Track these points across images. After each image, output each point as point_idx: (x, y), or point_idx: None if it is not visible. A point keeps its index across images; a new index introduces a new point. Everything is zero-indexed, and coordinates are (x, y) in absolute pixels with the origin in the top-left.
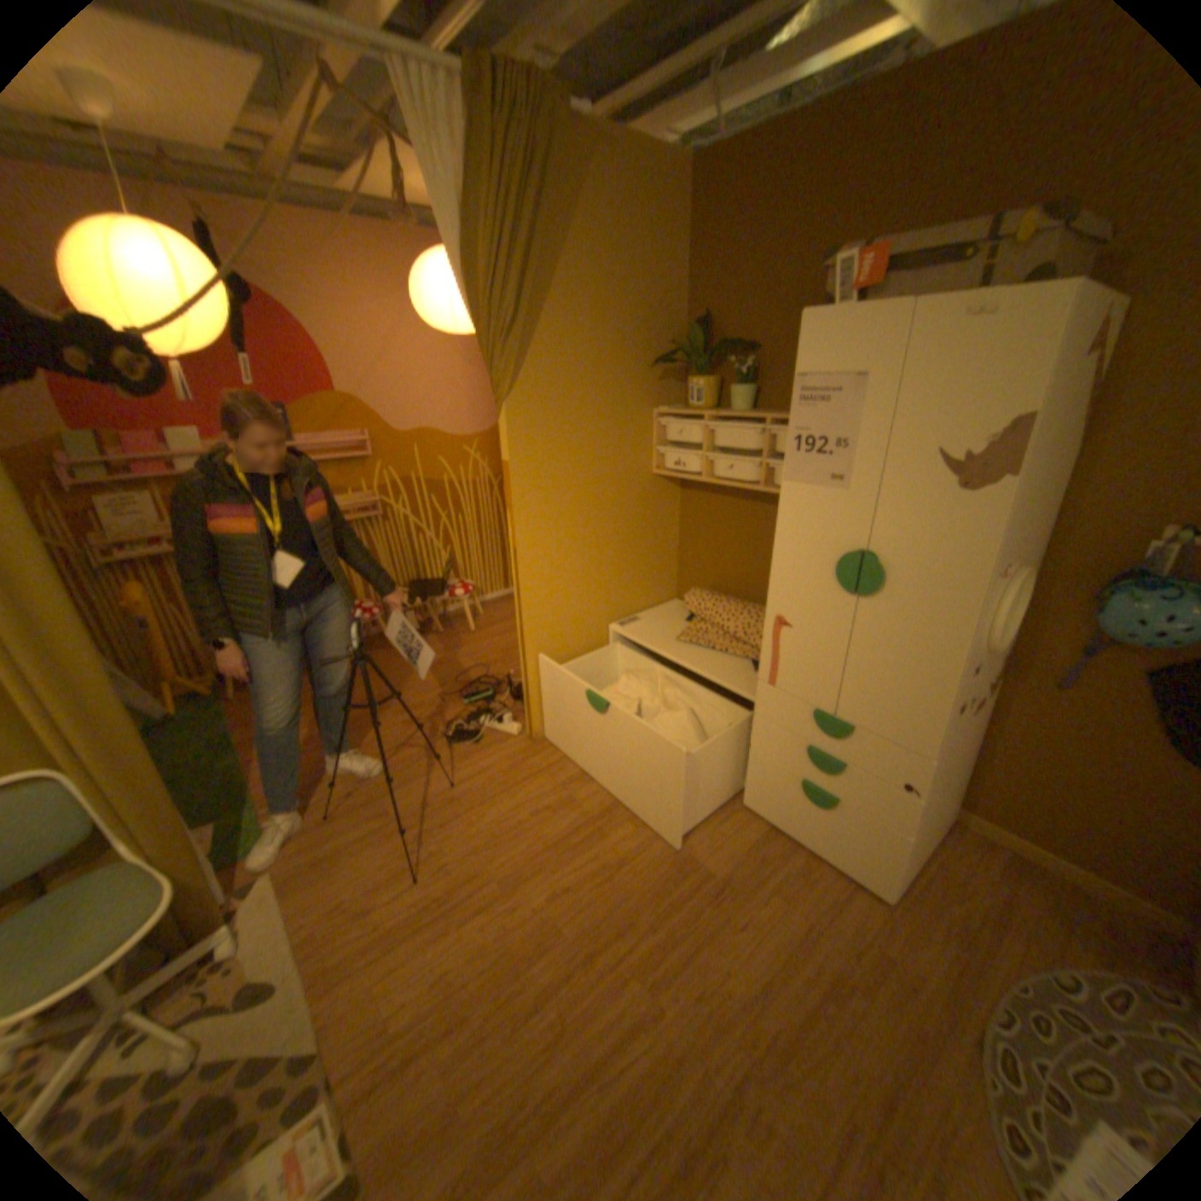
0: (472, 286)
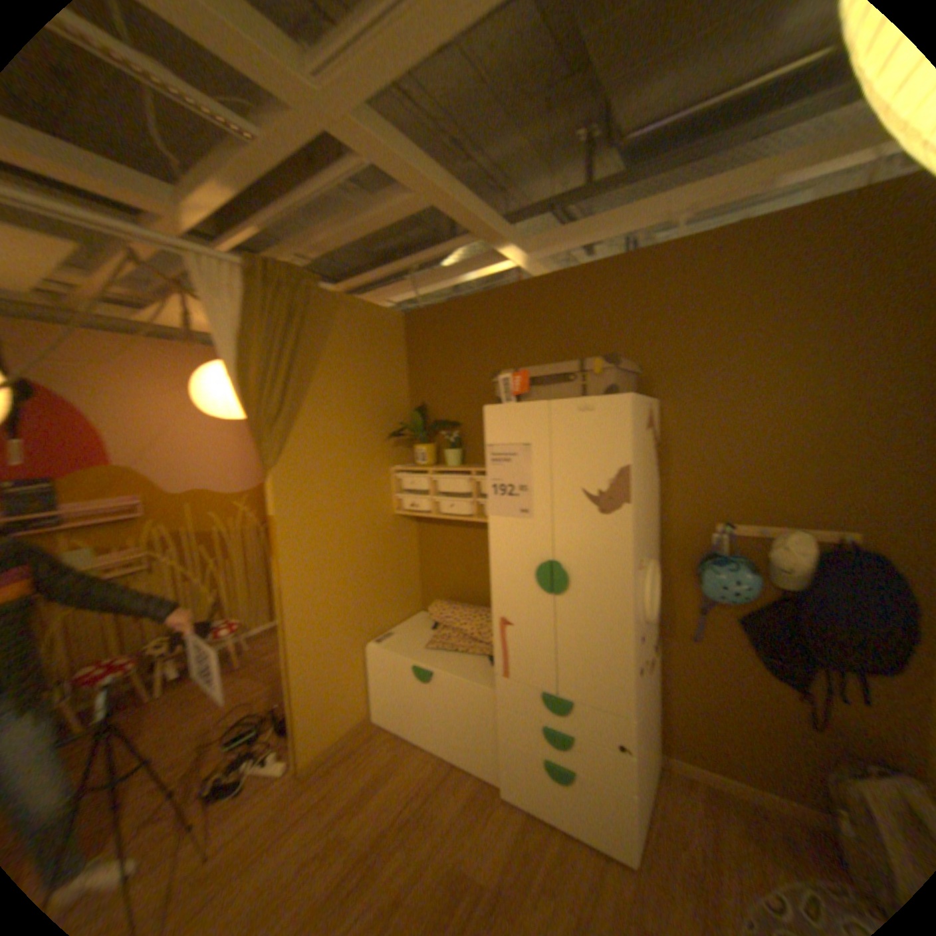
0: (244, 389)
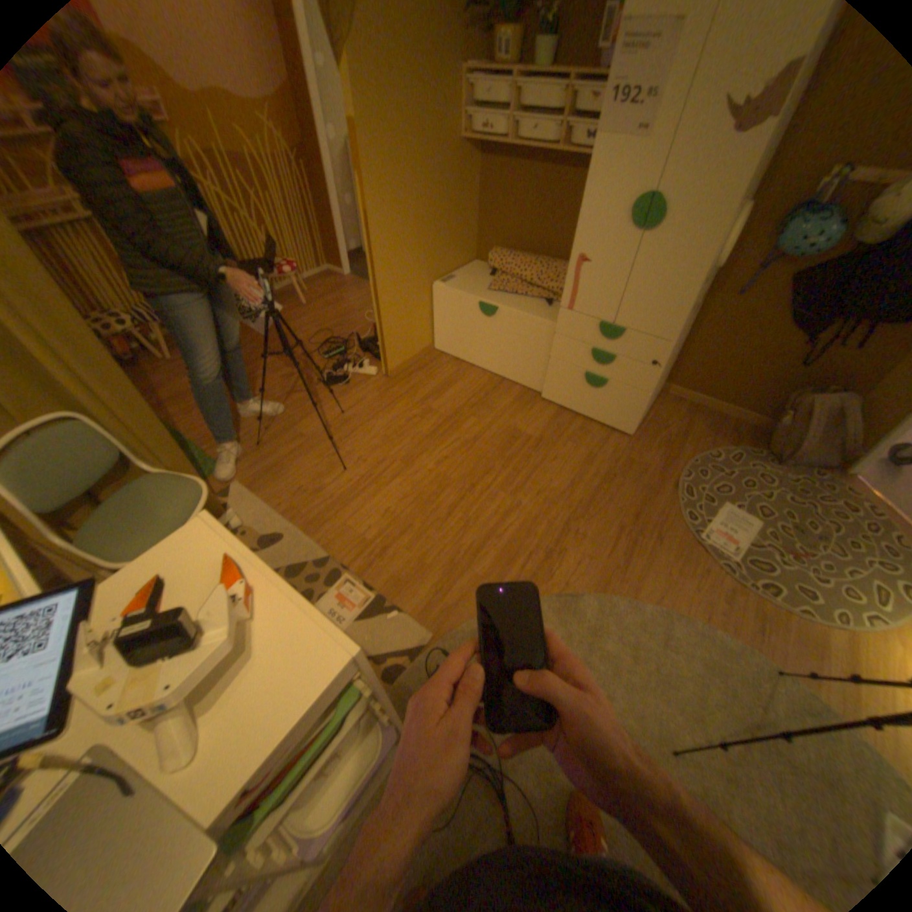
0: None
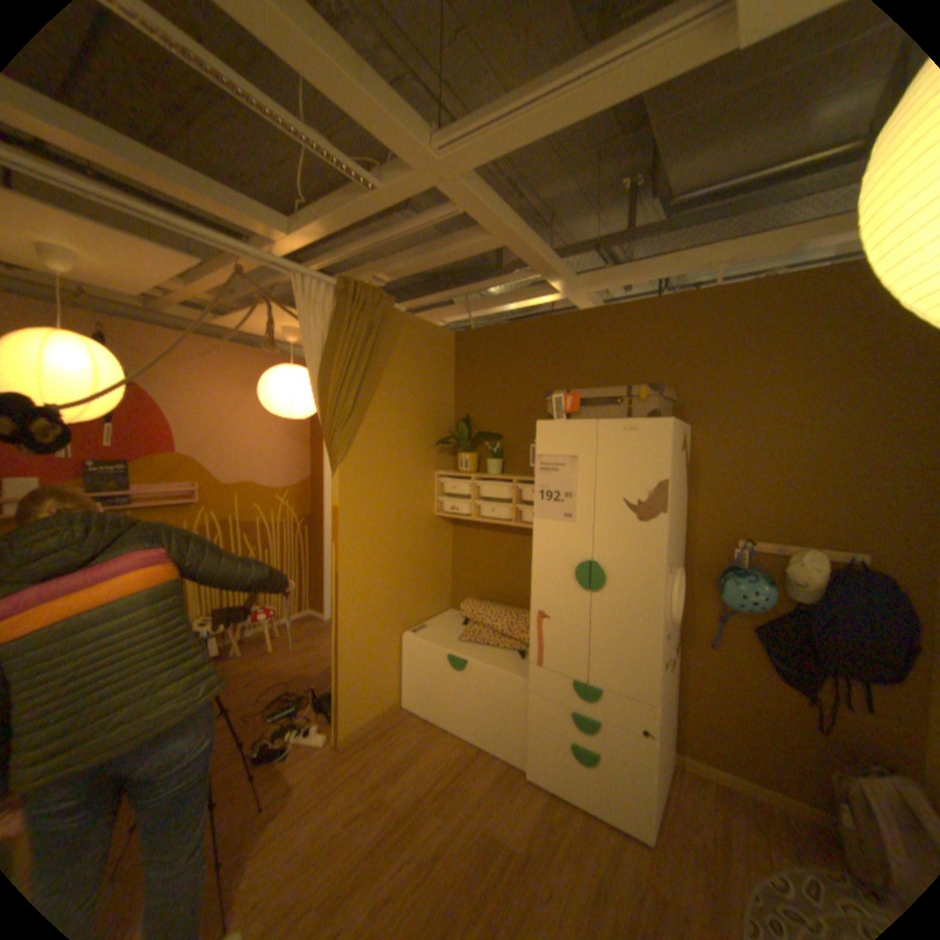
0: (324, 392)
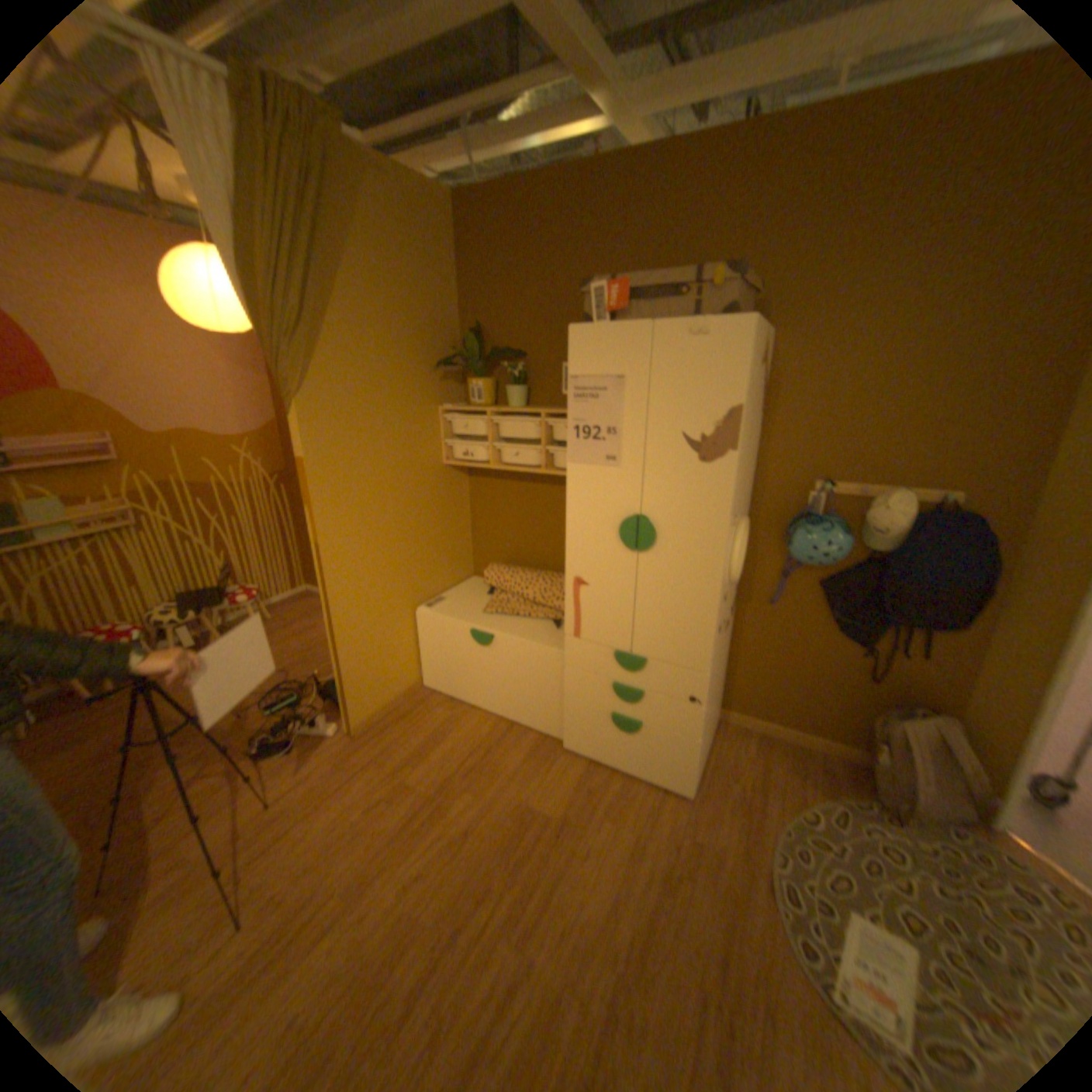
0: (249, 284)
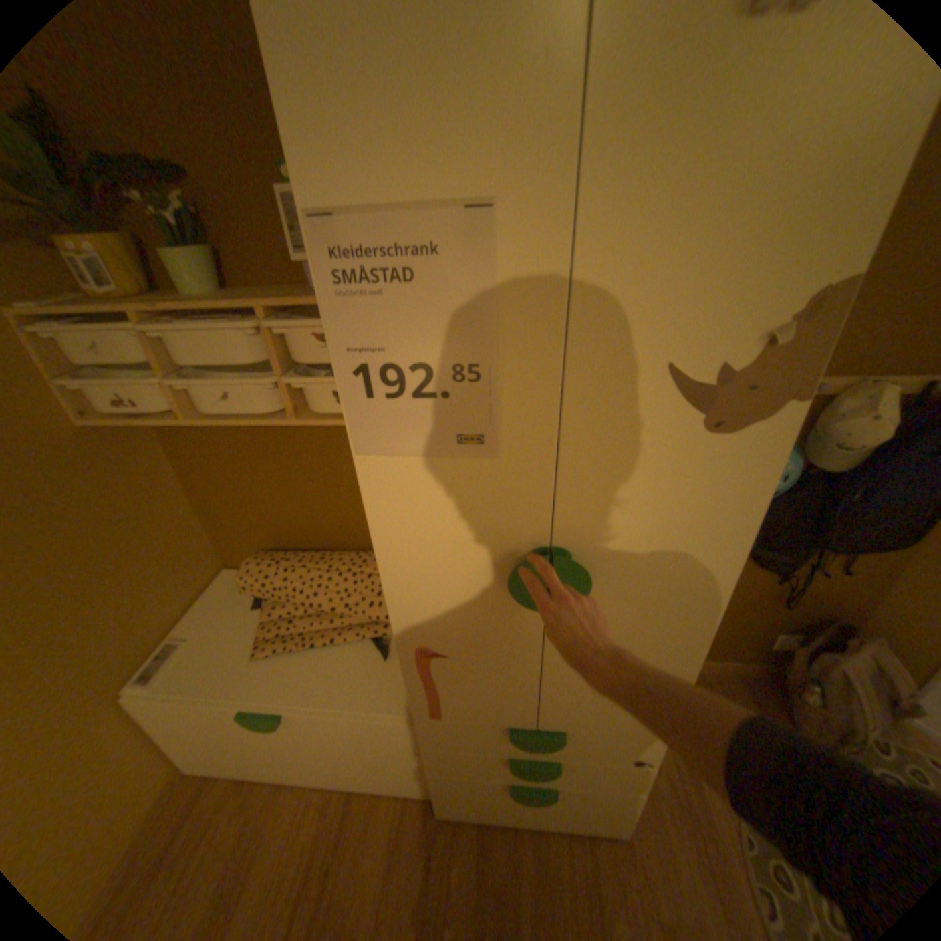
0: None
